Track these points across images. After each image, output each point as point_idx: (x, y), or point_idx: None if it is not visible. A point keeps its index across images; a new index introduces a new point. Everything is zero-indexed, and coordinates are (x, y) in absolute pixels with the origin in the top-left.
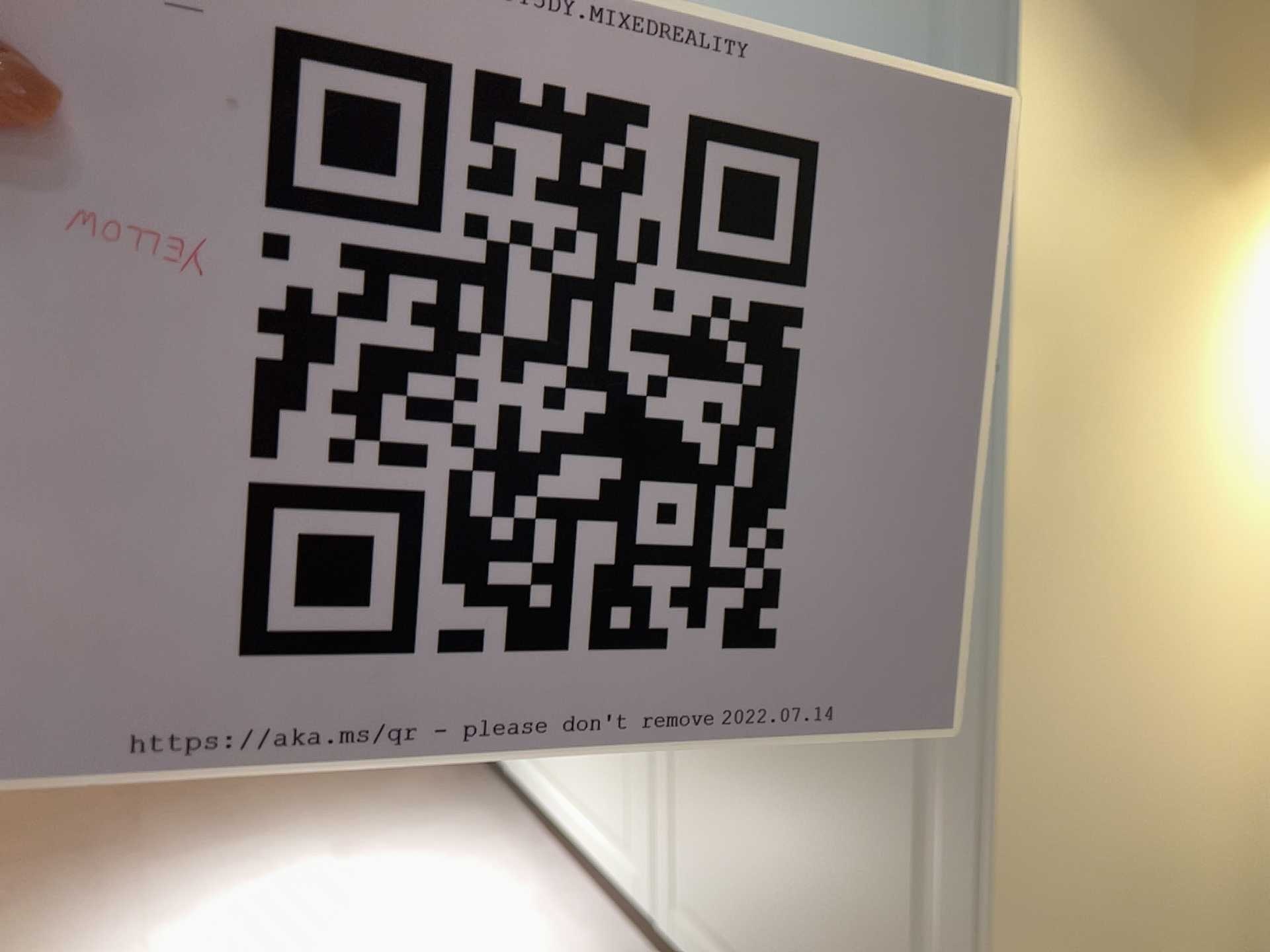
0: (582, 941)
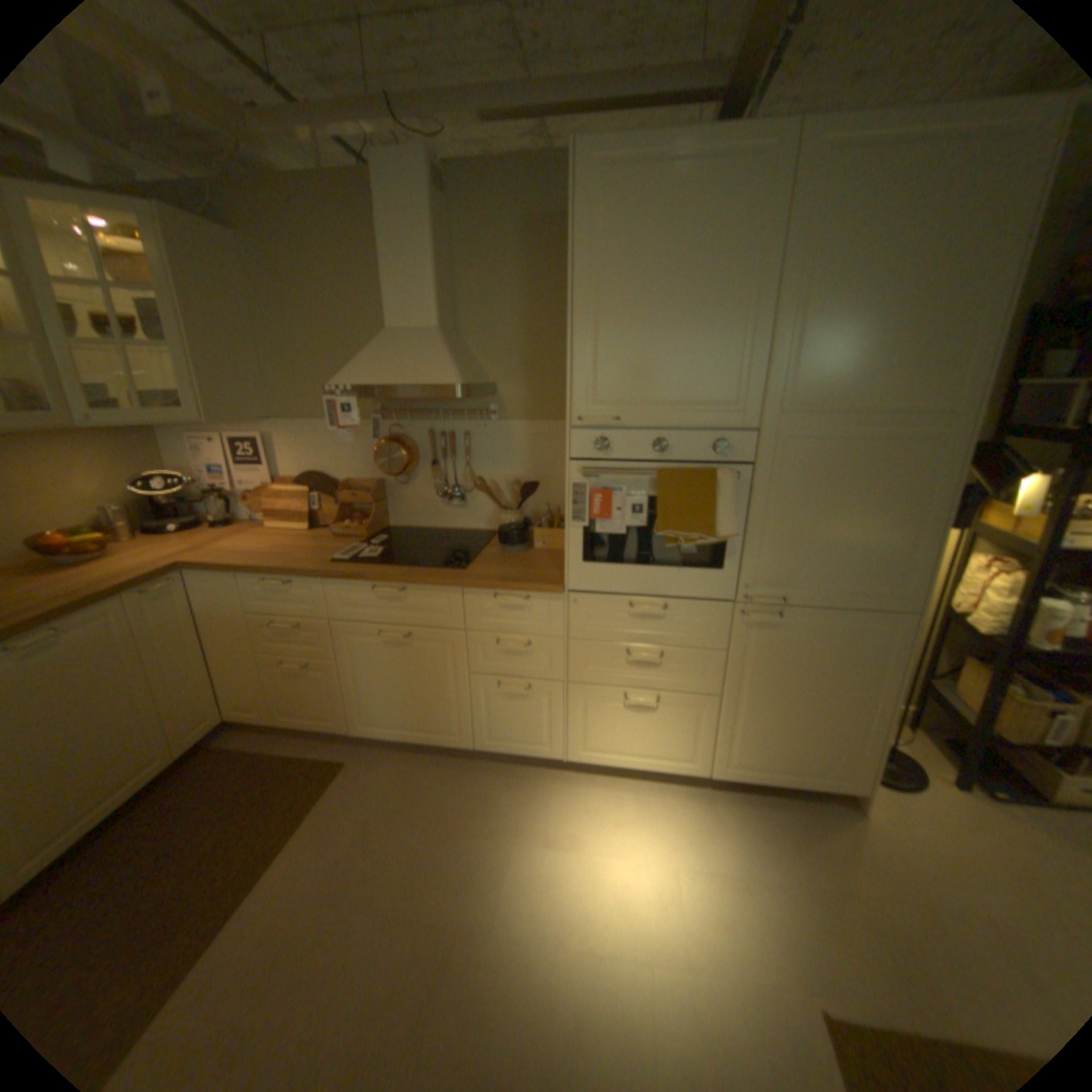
0: (661, 799)
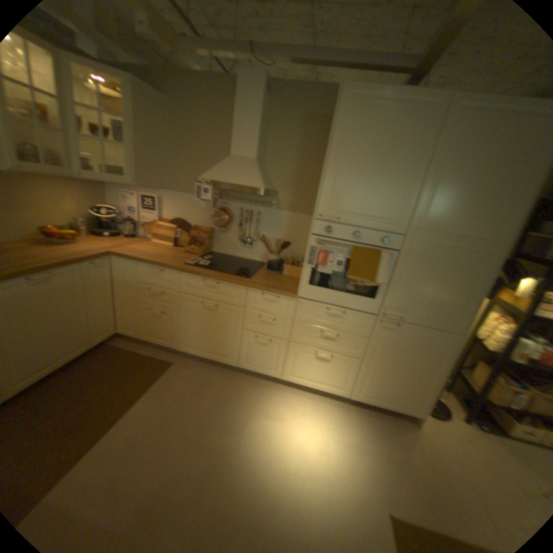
0: (323, 404)
